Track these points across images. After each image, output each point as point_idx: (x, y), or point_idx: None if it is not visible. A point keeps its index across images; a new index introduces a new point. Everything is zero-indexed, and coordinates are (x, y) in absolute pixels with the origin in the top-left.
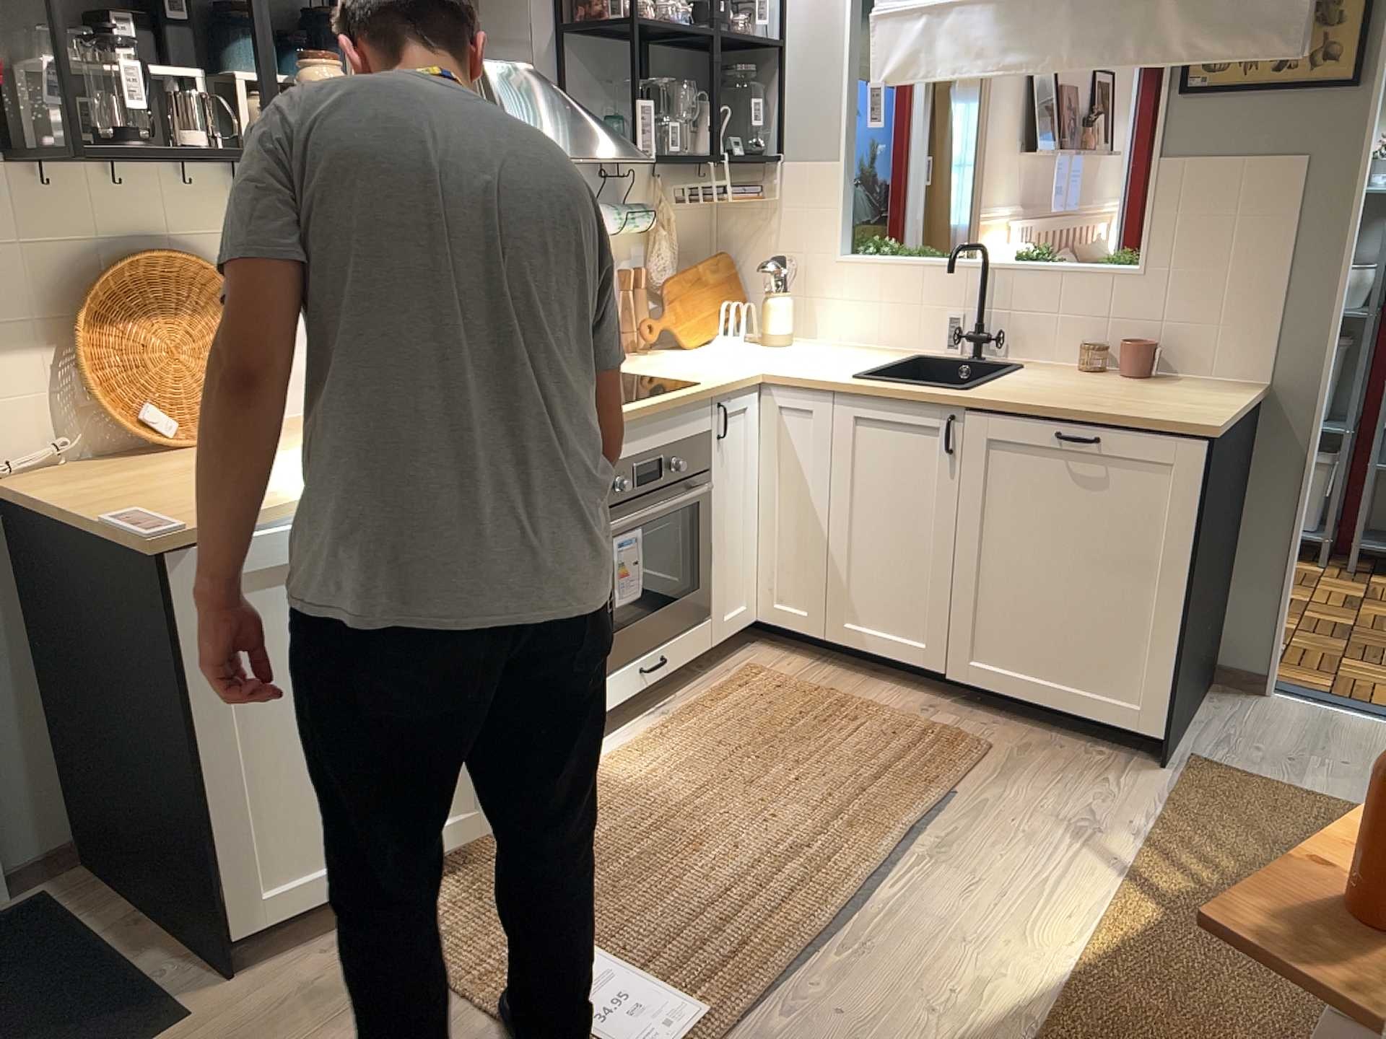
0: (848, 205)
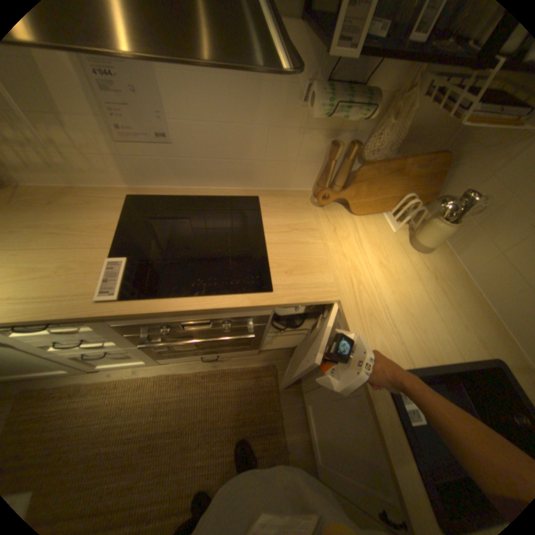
0: None
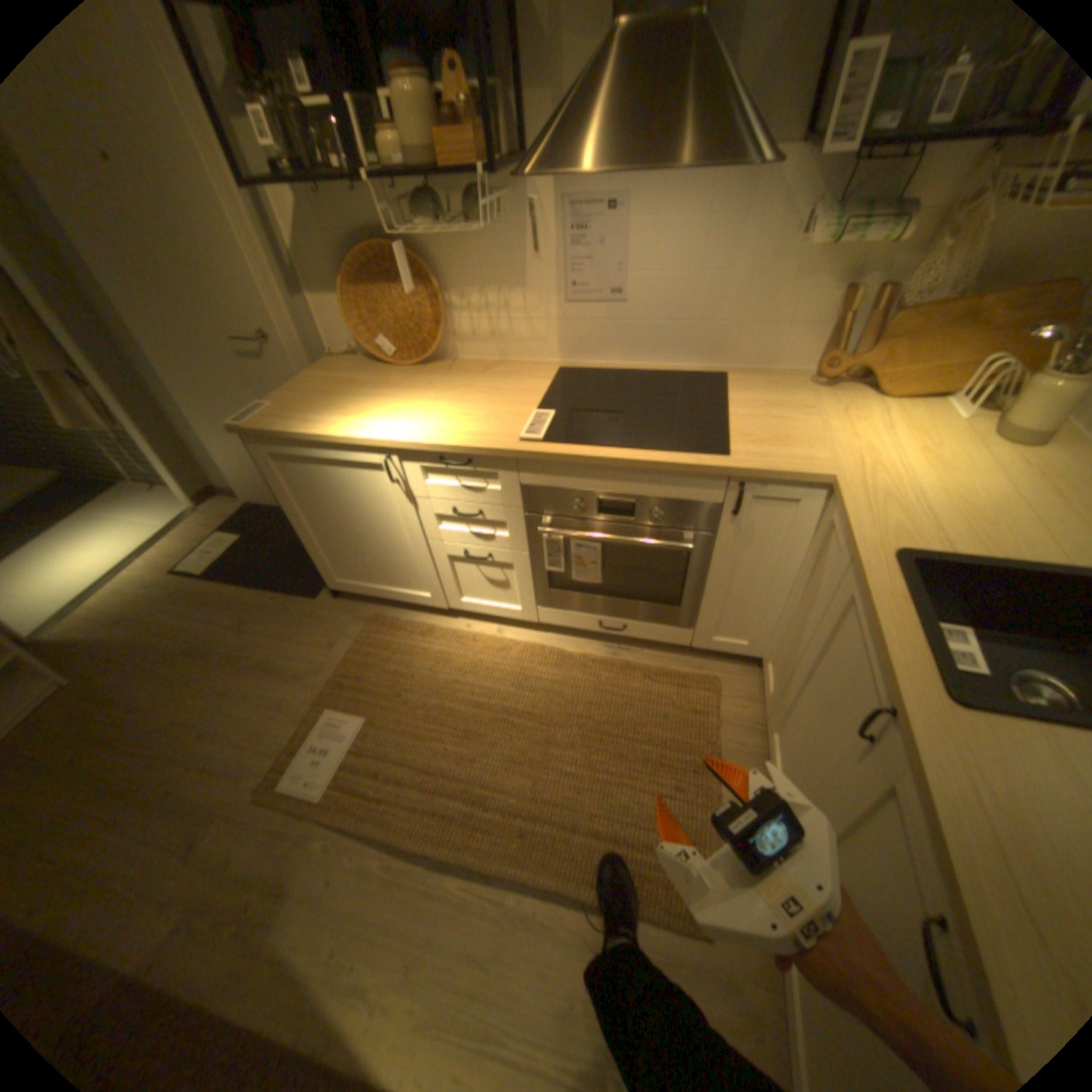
0: None
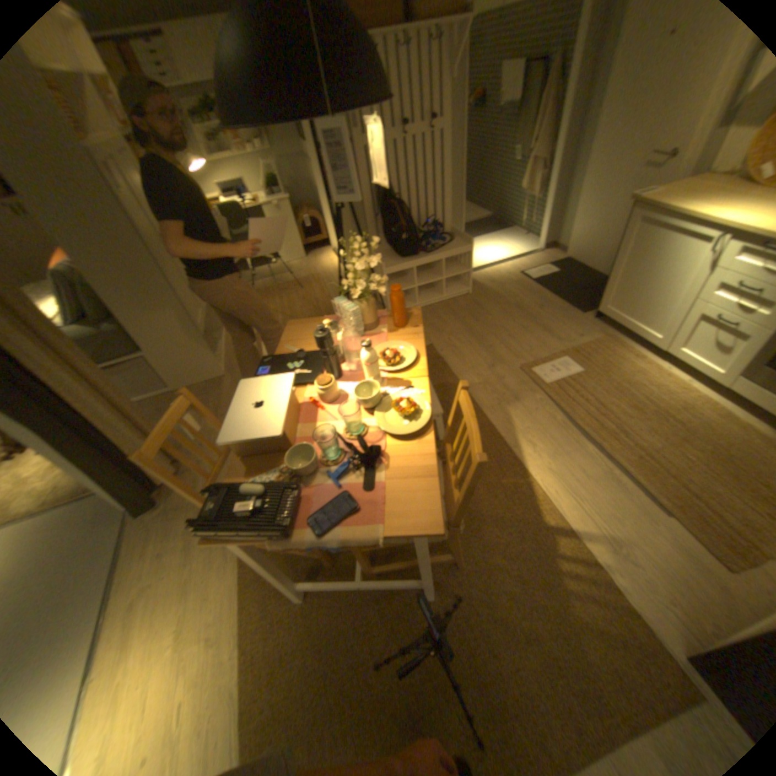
0: None
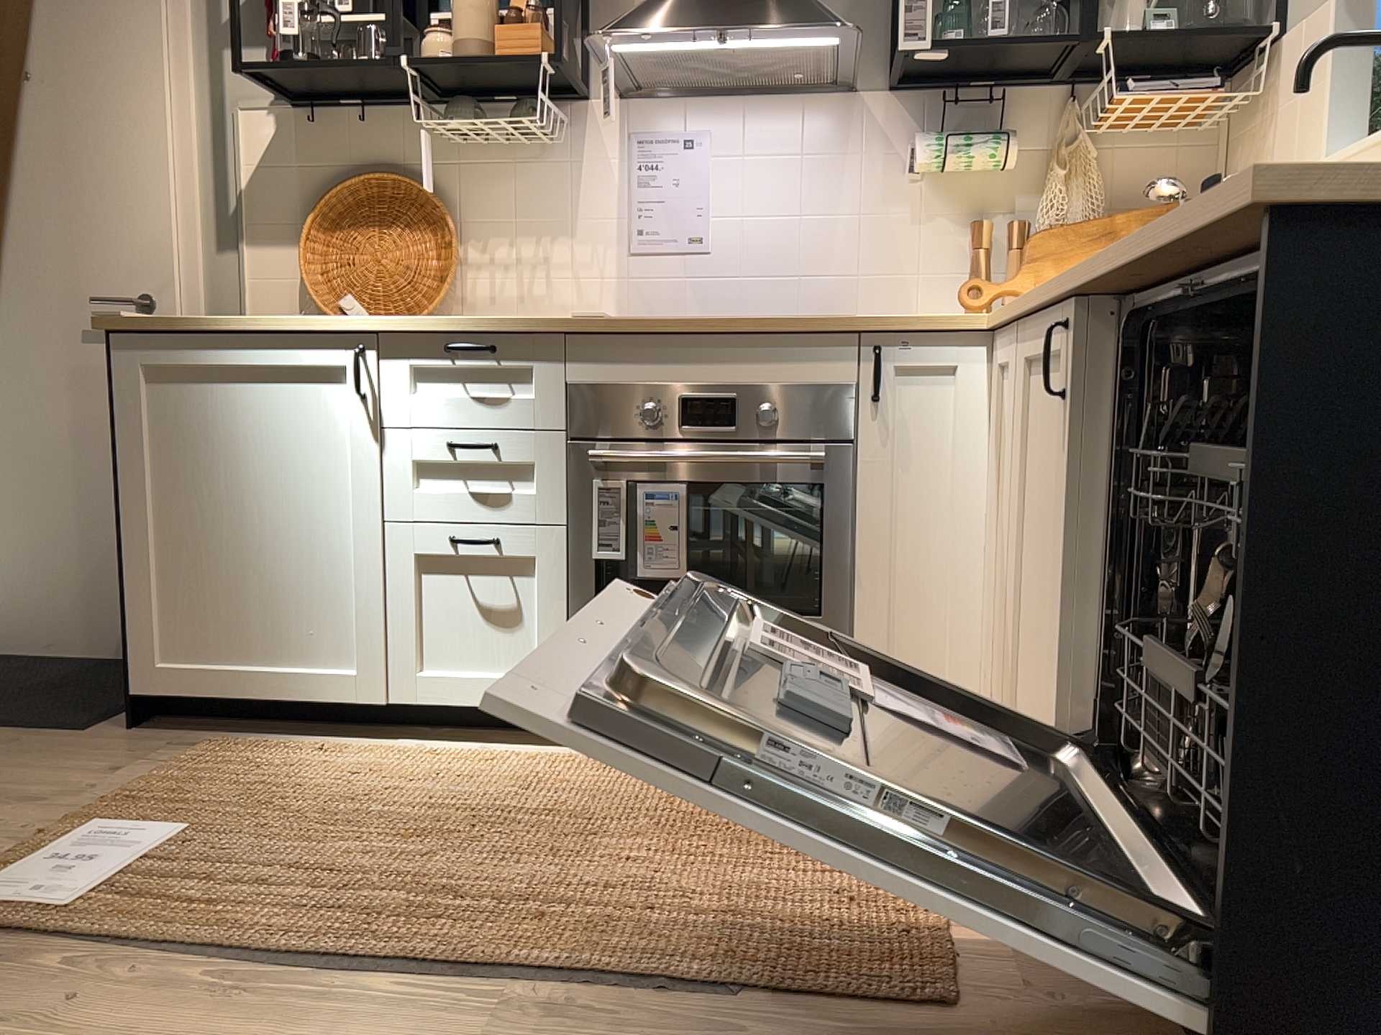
0: (1350, 71)
